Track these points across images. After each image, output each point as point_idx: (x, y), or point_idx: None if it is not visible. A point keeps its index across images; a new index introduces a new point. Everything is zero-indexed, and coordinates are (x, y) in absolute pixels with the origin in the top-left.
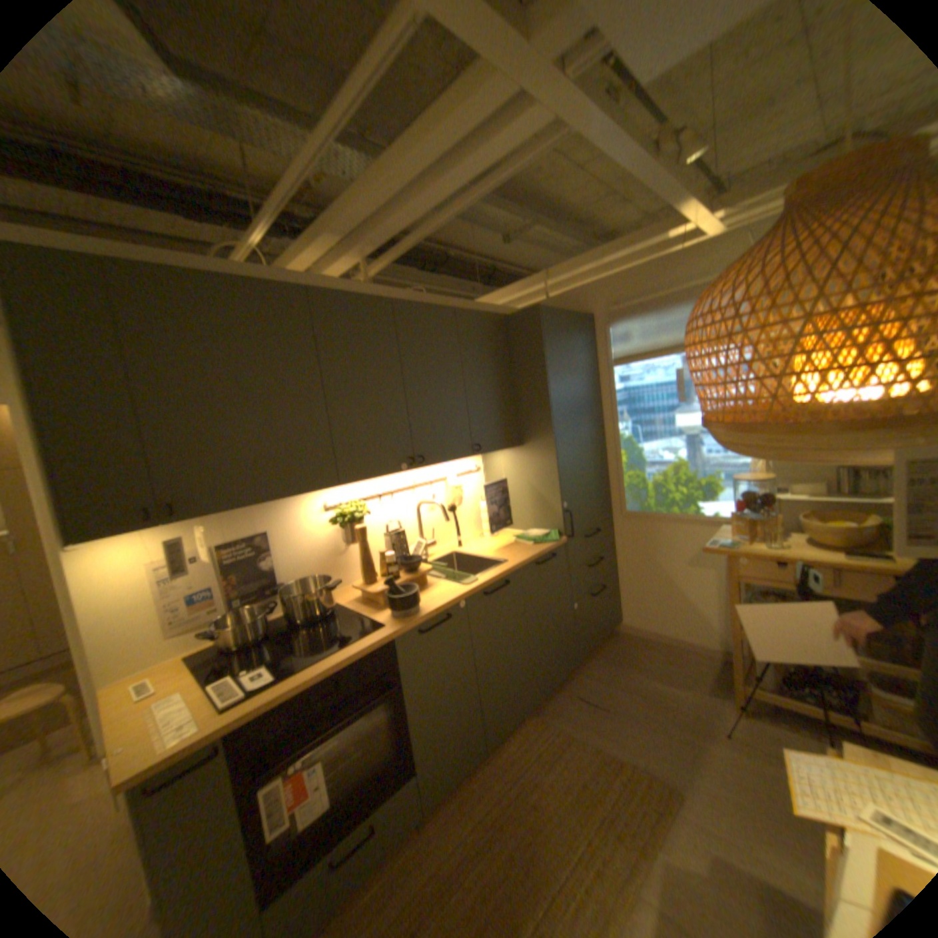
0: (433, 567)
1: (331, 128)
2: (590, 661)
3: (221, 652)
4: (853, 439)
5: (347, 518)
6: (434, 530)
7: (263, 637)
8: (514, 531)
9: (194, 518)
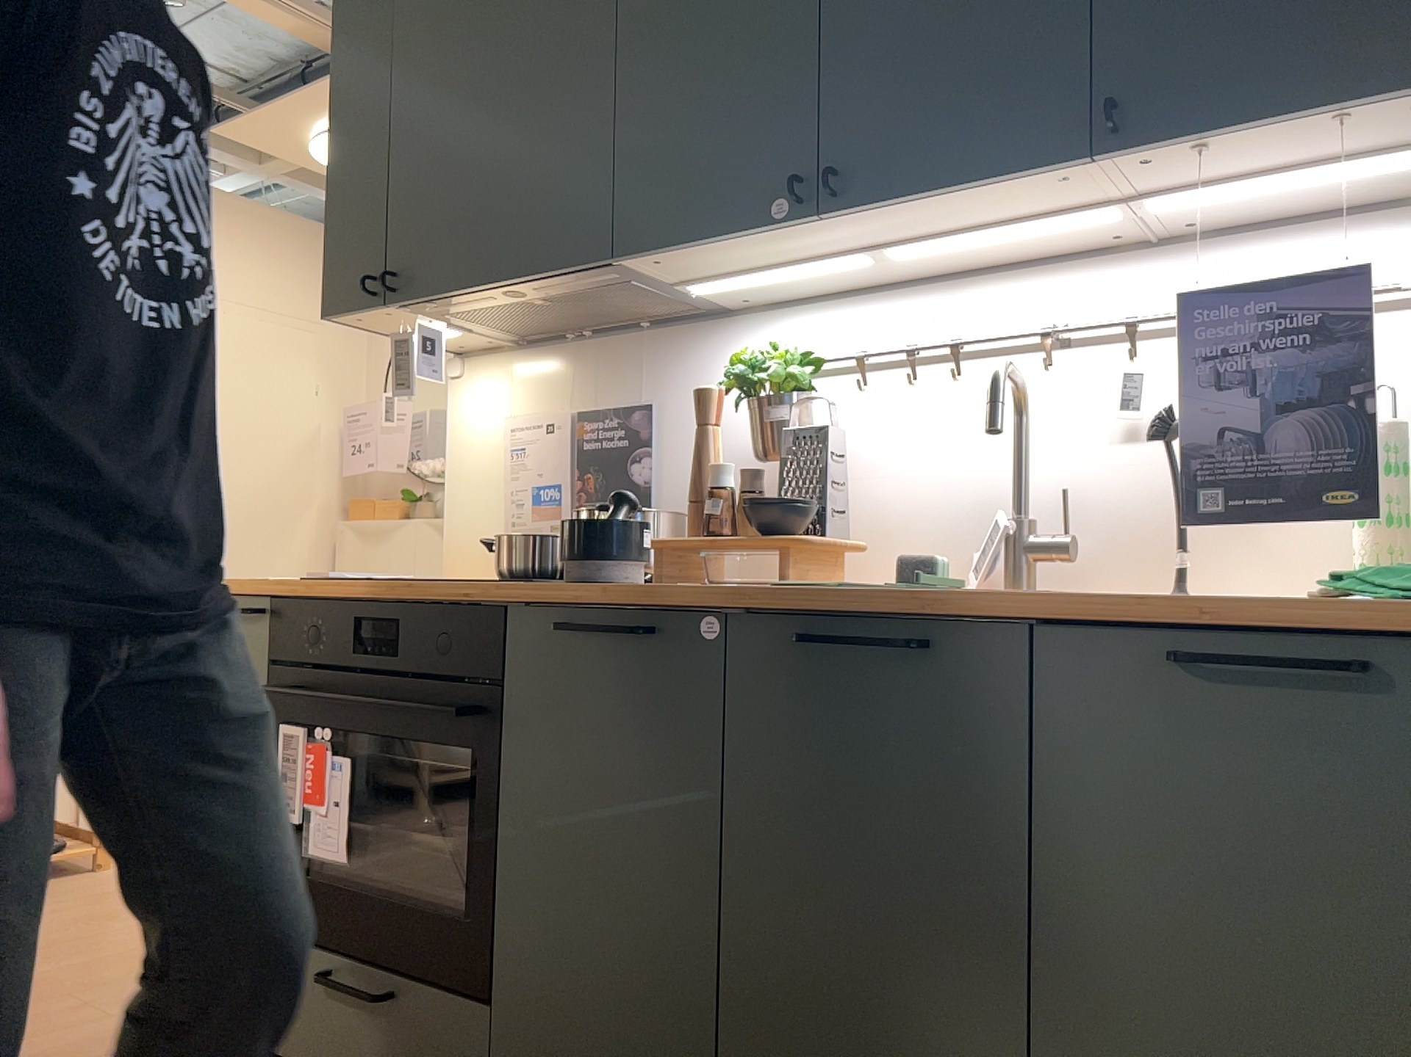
0: None
1: None
2: None
3: None
4: None
5: (733, 376)
6: (1067, 494)
7: None
8: None
9: (437, 307)
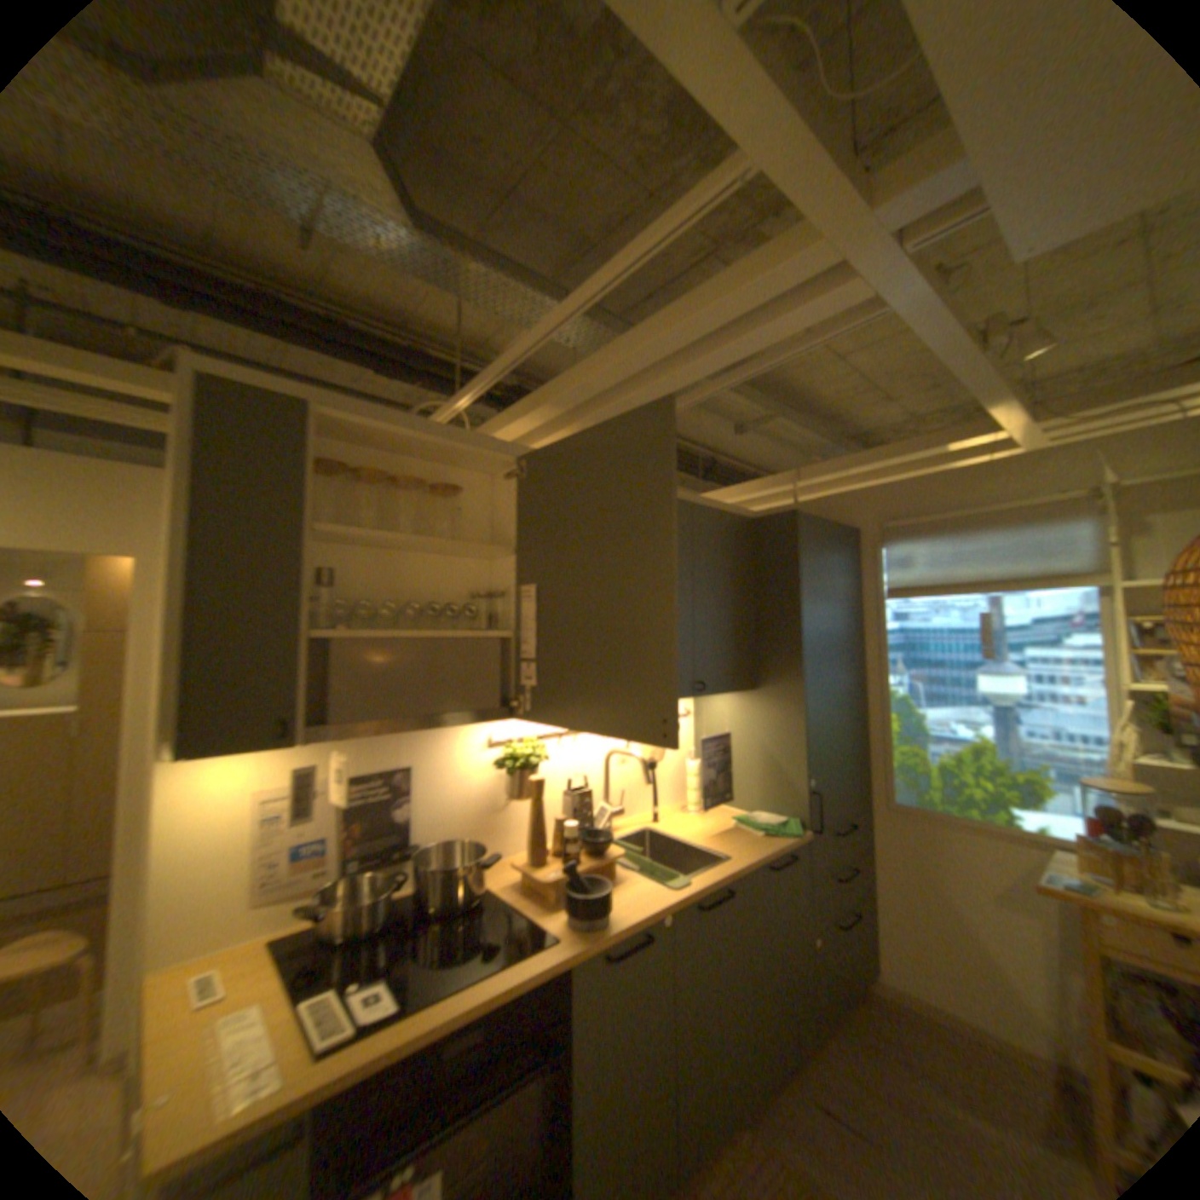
0: (618, 849)
1: (599, 285)
2: (831, 1039)
3: (319, 944)
4: None
5: (518, 763)
6: (623, 793)
7: (380, 929)
8: (730, 809)
9: (334, 741)
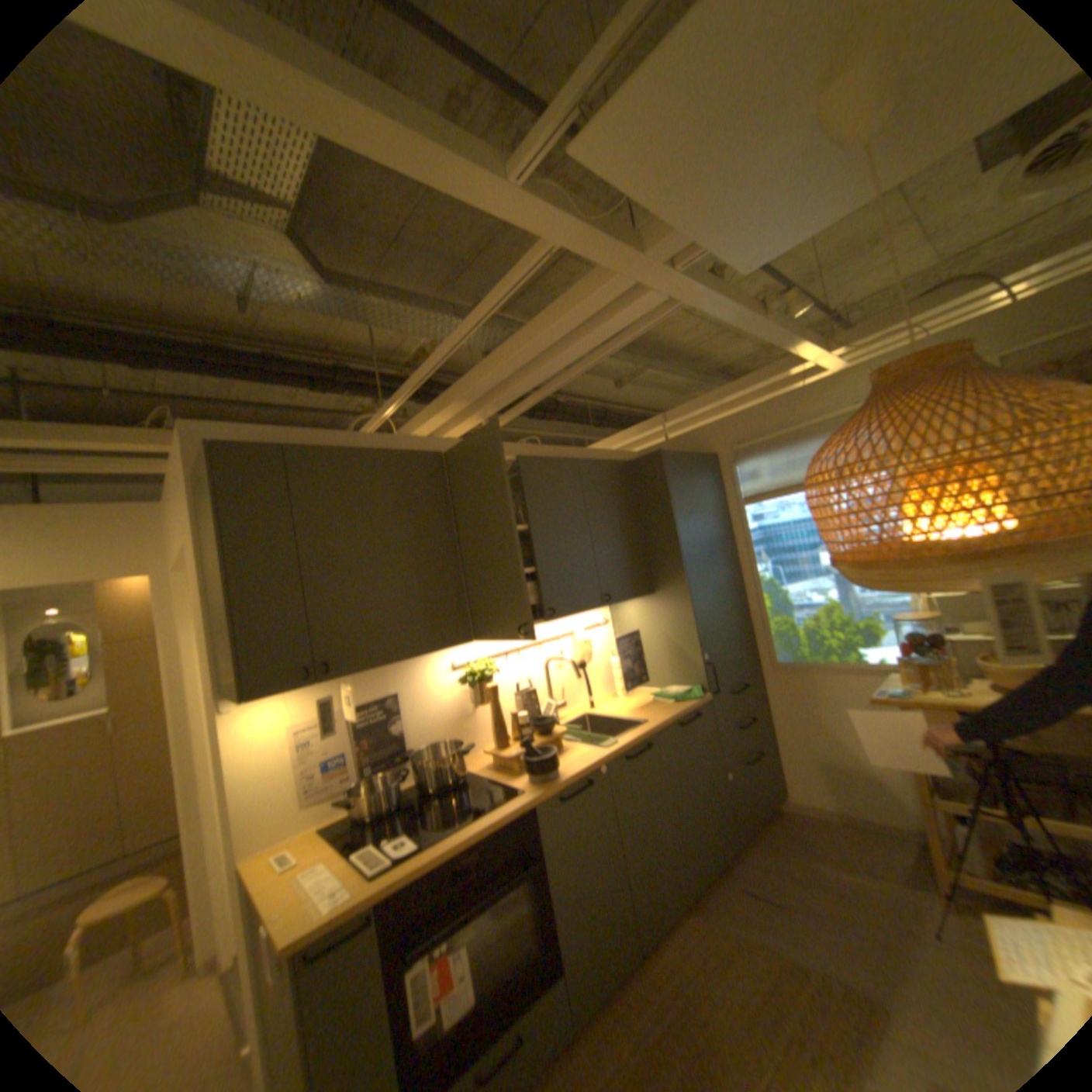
0: (565, 730)
1: (472, 325)
2: (753, 847)
3: (355, 823)
4: (948, 572)
5: (477, 676)
6: (563, 689)
7: (396, 807)
8: (650, 689)
9: (341, 676)
